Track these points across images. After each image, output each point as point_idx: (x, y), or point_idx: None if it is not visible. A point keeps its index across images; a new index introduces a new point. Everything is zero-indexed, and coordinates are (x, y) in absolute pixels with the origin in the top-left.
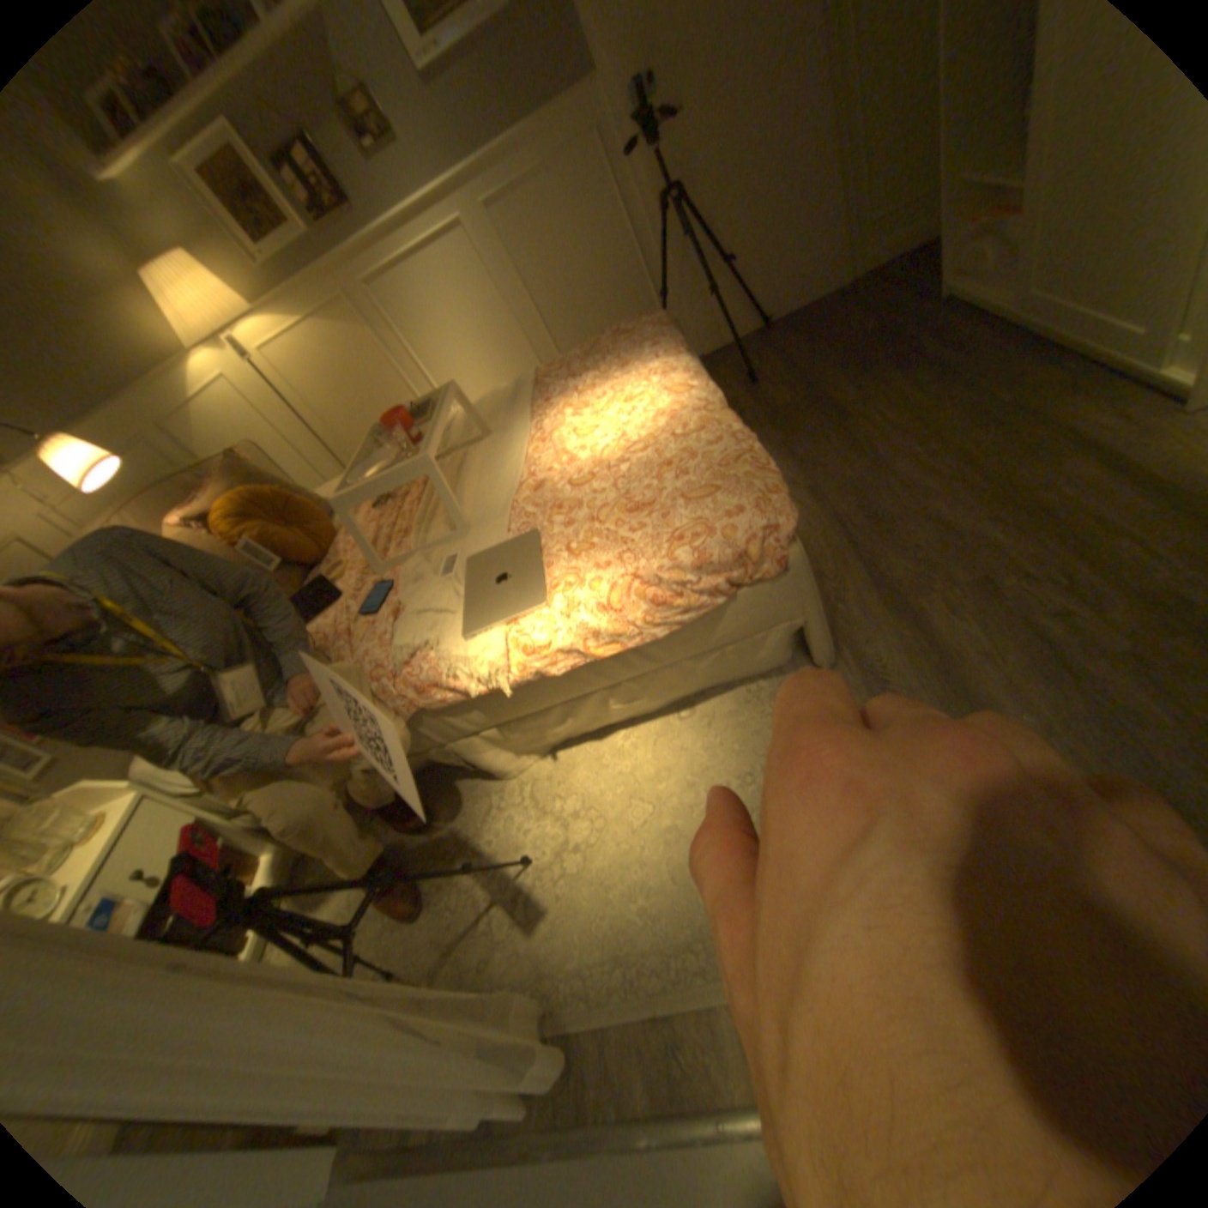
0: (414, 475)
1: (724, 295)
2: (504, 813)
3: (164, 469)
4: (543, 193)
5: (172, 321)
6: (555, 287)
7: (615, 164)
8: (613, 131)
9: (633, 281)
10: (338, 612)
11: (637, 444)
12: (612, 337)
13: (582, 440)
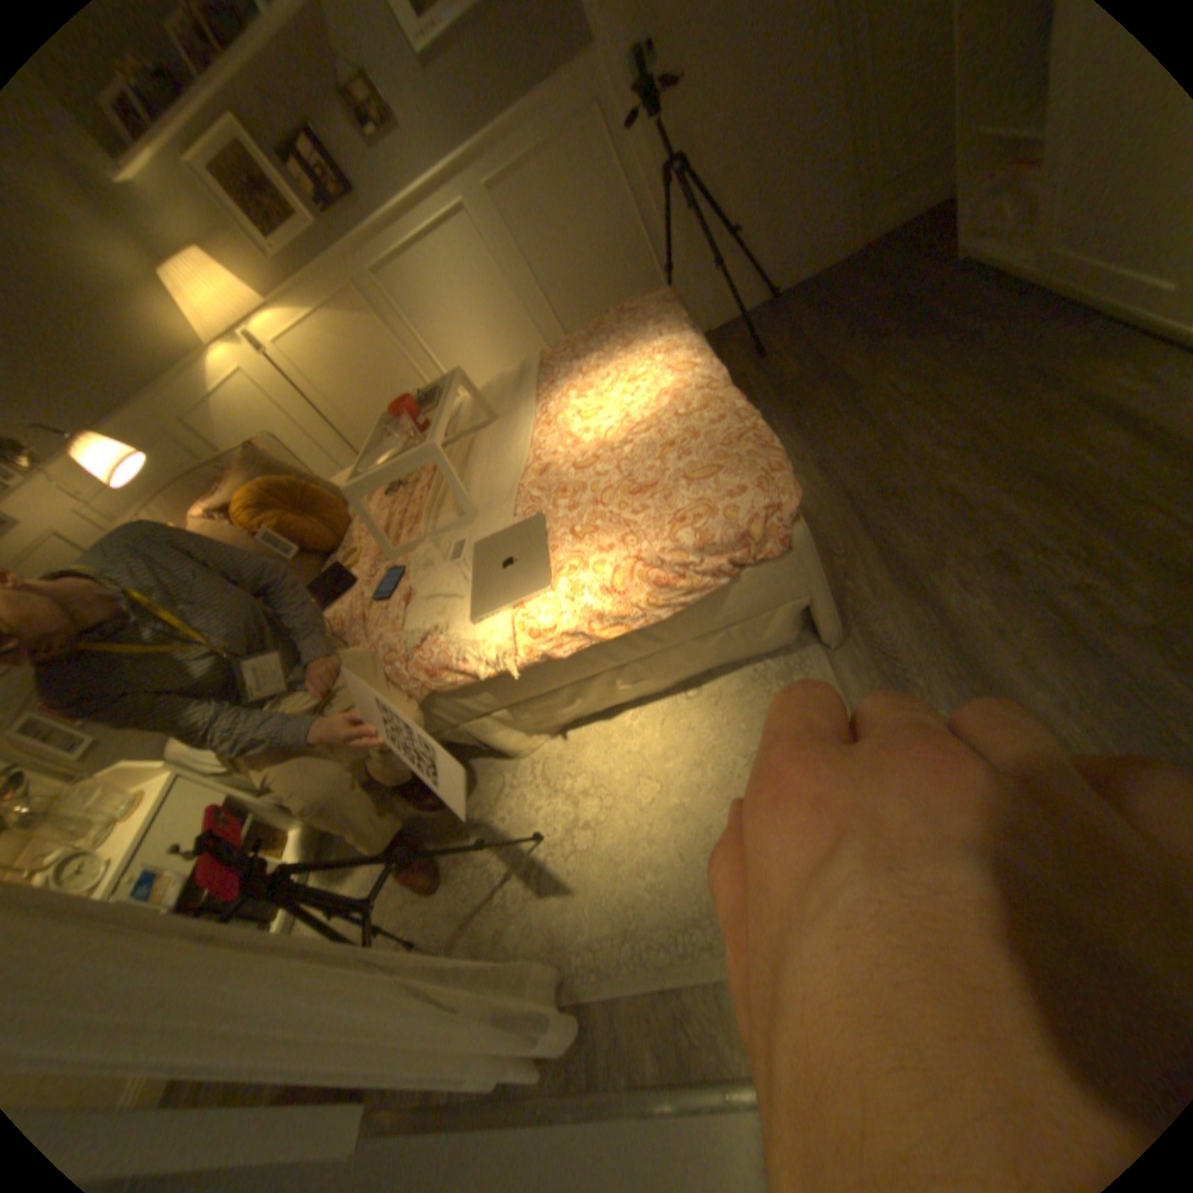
0: (422, 463)
1: (730, 268)
2: (517, 791)
3: (188, 463)
4: (545, 172)
5: (190, 319)
6: (559, 268)
7: (616, 139)
8: (614, 105)
9: (637, 258)
10: (354, 599)
11: (640, 426)
12: (616, 316)
13: (586, 422)
